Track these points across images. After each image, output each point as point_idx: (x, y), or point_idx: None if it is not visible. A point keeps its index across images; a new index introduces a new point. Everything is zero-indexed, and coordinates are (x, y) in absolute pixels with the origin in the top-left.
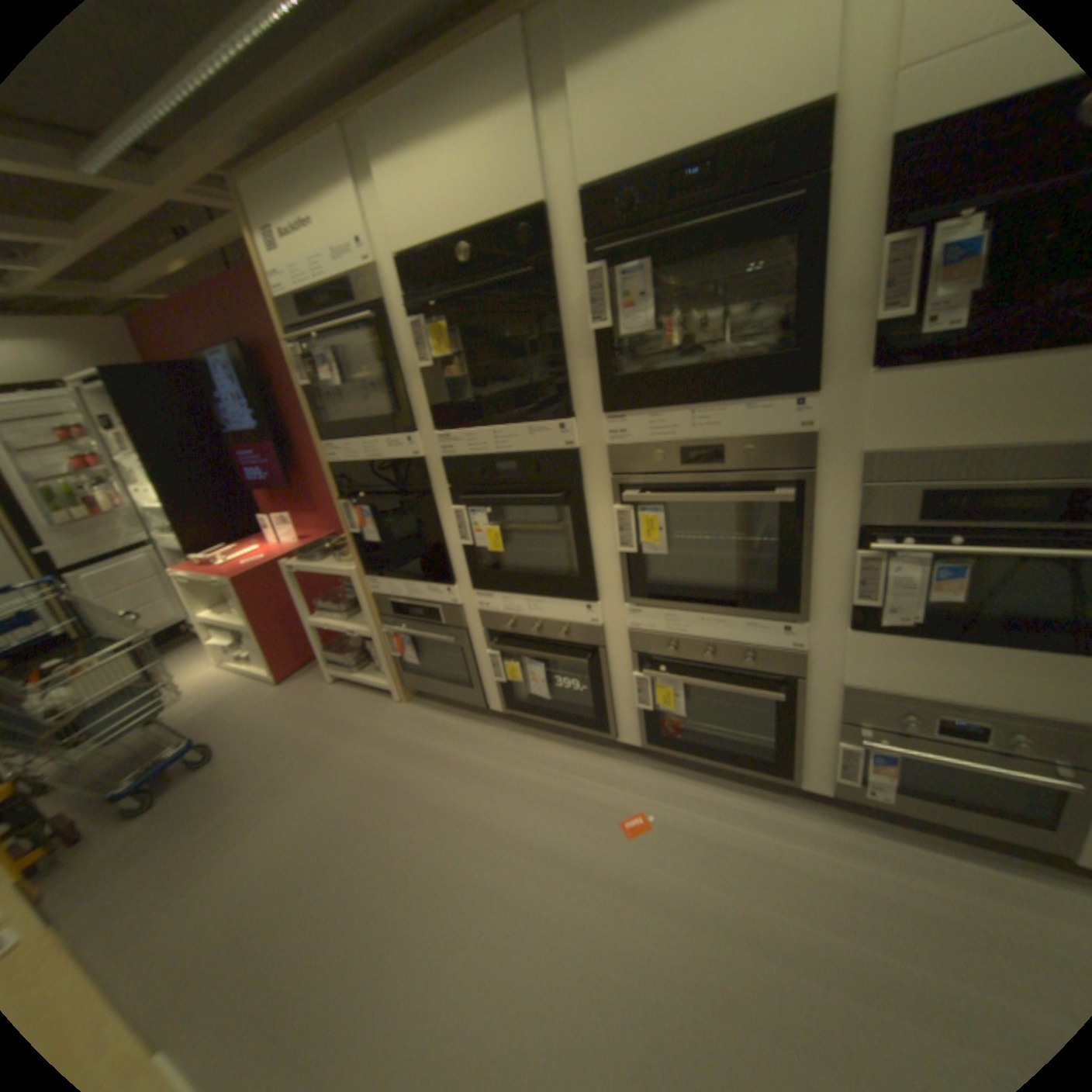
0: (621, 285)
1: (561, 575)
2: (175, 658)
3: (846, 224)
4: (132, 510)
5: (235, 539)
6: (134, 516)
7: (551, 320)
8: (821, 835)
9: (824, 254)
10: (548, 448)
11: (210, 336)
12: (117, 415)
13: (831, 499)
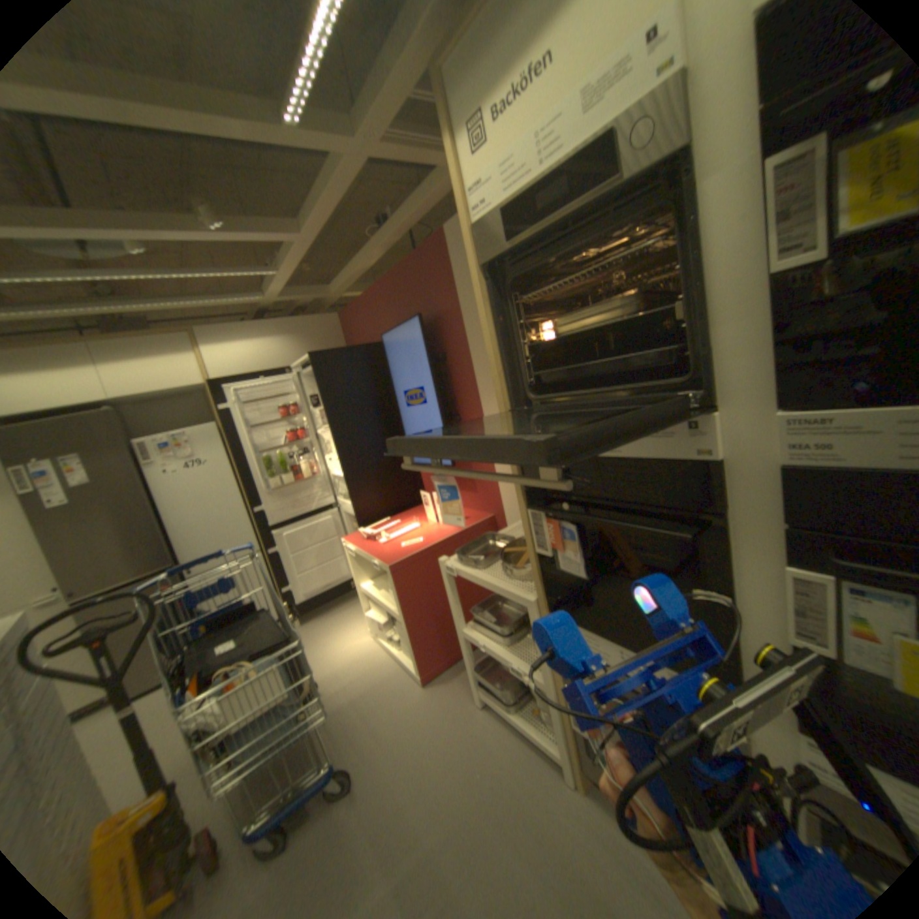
0: None
1: None
2: (345, 613)
3: None
4: (328, 475)
5: (402, 511)
6: (329, 480)
7: None
8: None
9: None
10: None
11: (399, 316)
12: (322, 393)
13: None
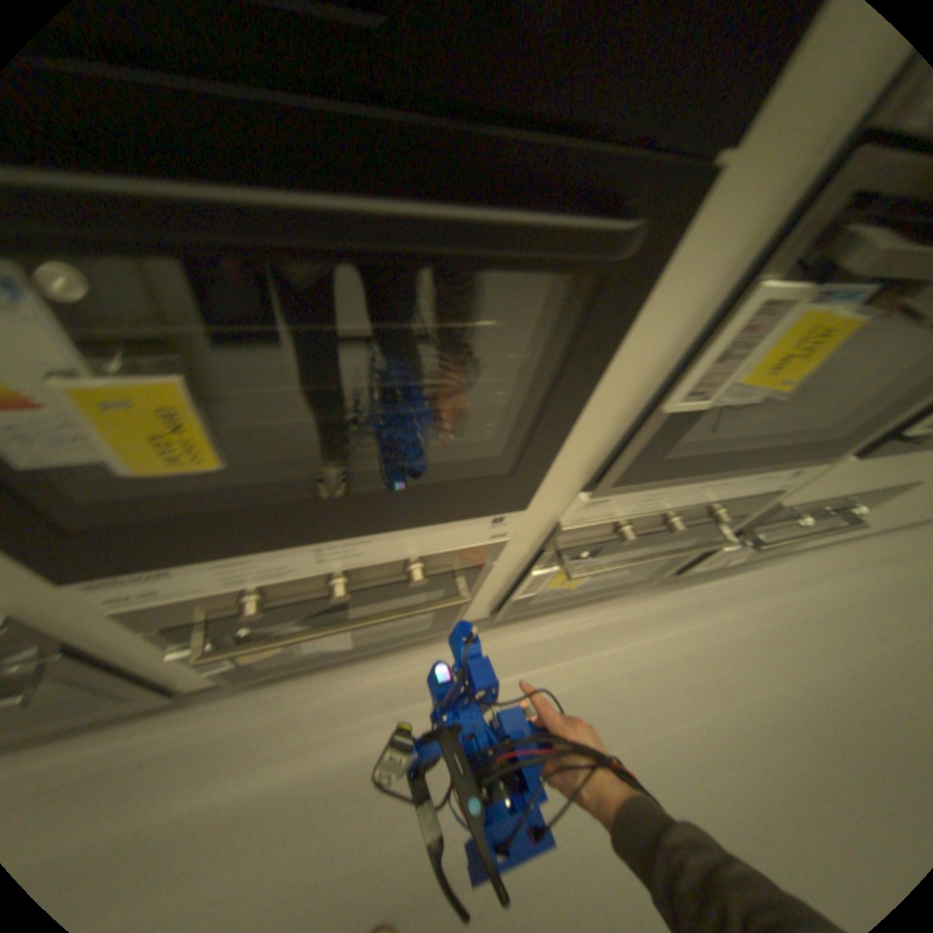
0: None
1: (452, 470)
2: None
3: None
4: None
5: None
6: None
7: None
8: (659, 610)
9: None
10: None
11: None
12: None
13: None
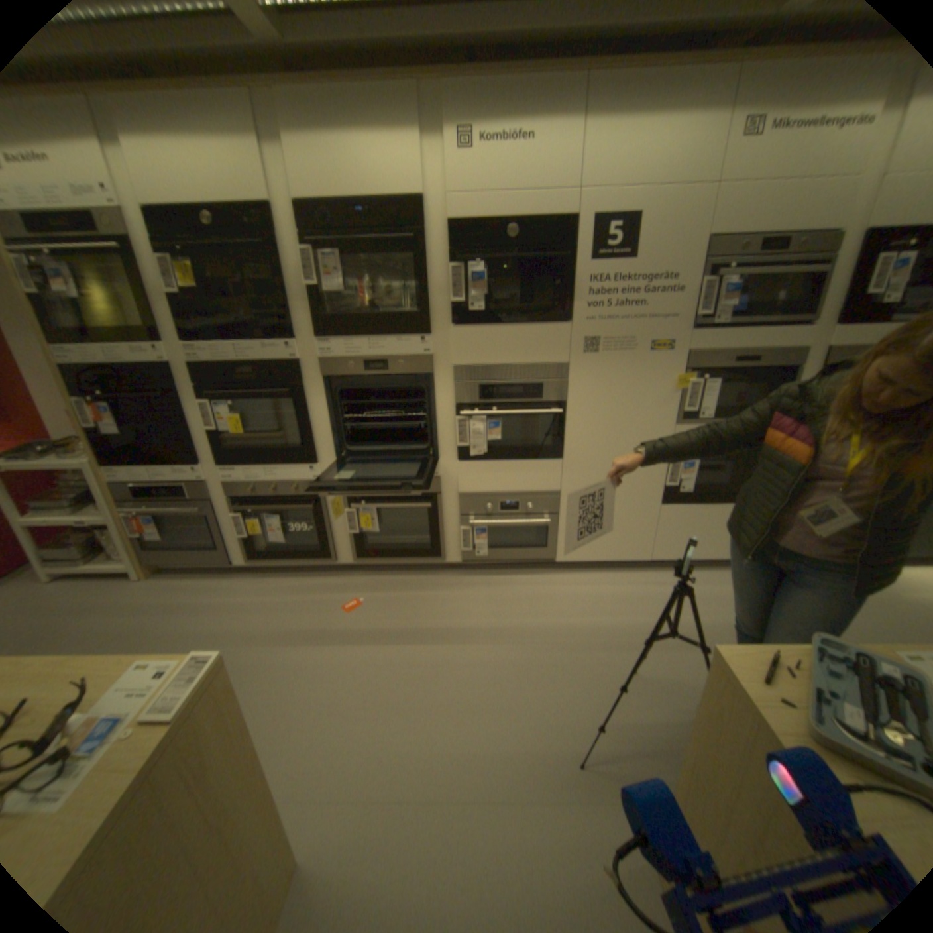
0: (323, 262)
1: (290, 448)
2: None
3: (434, 255)
4: None
5: None
6: None
7: (276, 275)
8: (456, 583)
9: (426, 267)
10: (278, 358)
11: None
12: None
13: (442, 391)
